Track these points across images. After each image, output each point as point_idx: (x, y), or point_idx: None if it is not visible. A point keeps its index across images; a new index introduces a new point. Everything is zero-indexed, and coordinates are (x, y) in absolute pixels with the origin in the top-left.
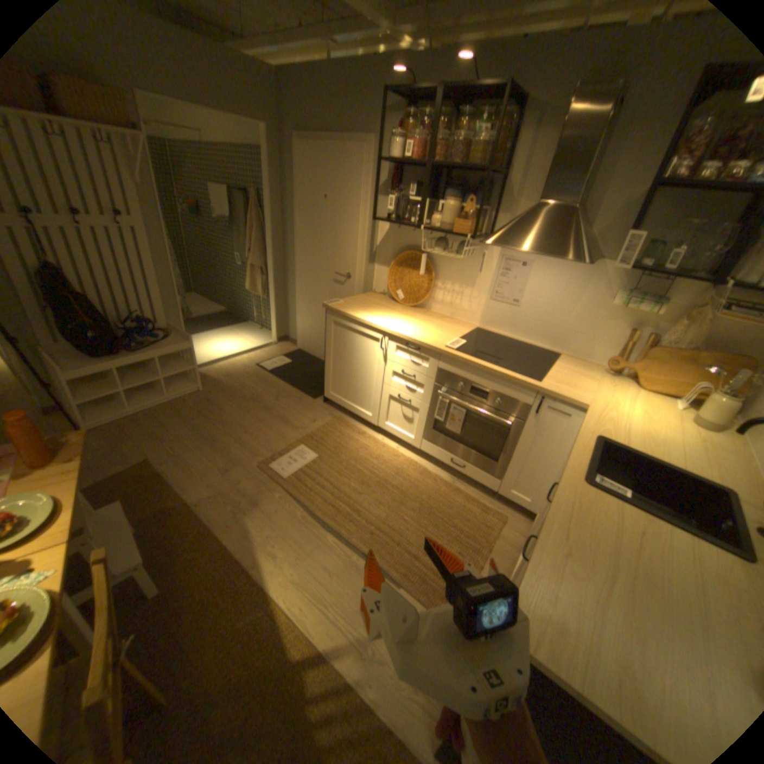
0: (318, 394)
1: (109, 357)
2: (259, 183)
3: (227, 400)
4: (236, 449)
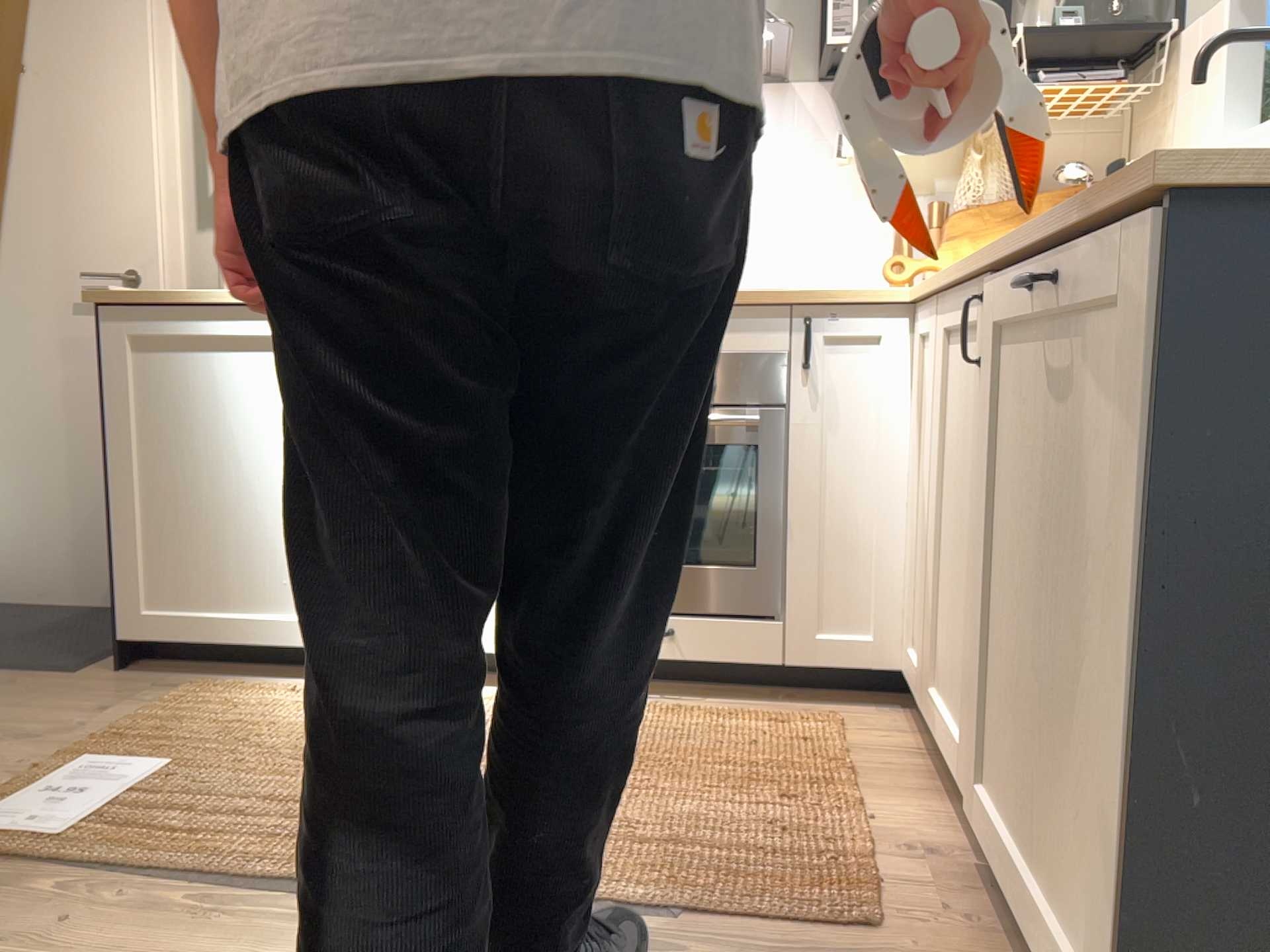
0: (81, 661)
1: None
2: None
3: None
4: None
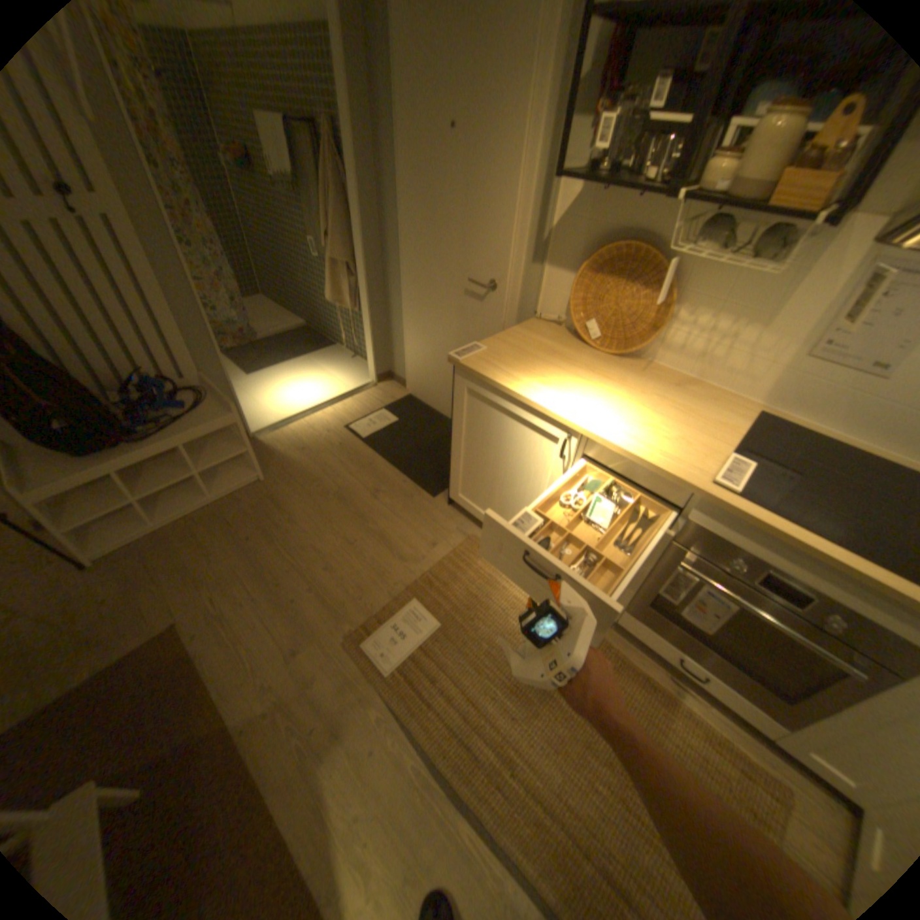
0: (439, 487)
1: (104, 453)
2: (334, 104)
3: (301, 499)
4: (311, 604)
